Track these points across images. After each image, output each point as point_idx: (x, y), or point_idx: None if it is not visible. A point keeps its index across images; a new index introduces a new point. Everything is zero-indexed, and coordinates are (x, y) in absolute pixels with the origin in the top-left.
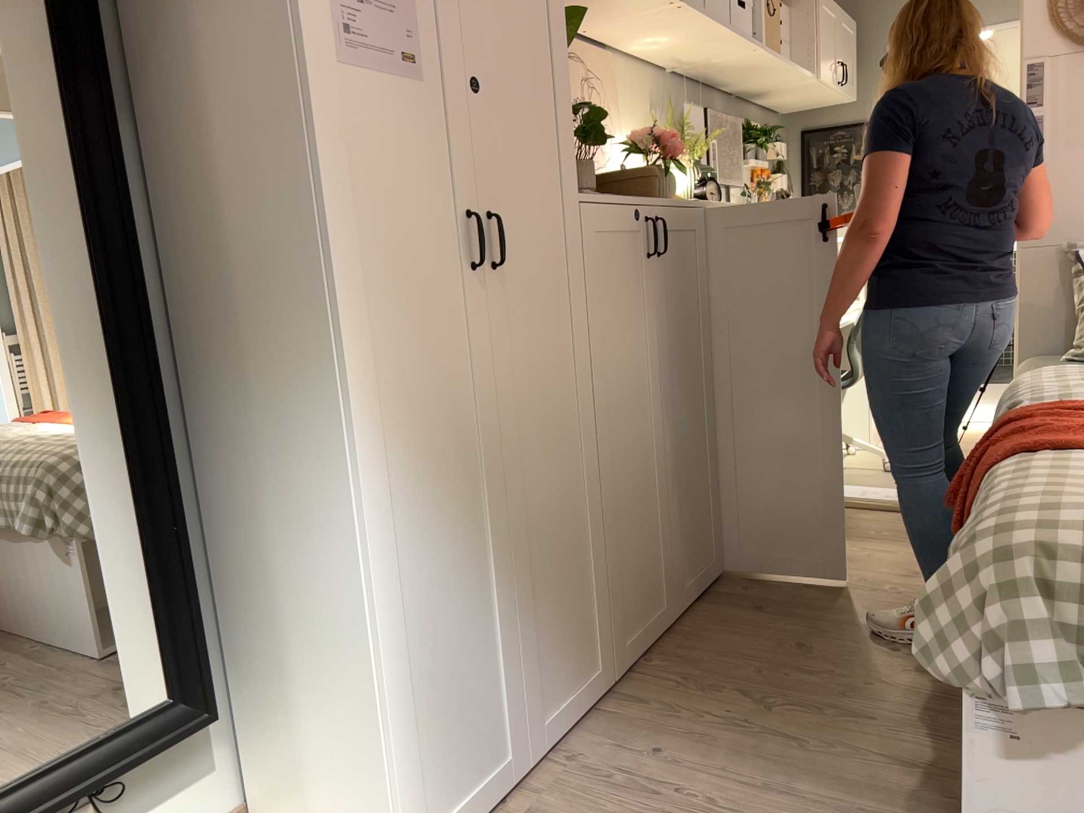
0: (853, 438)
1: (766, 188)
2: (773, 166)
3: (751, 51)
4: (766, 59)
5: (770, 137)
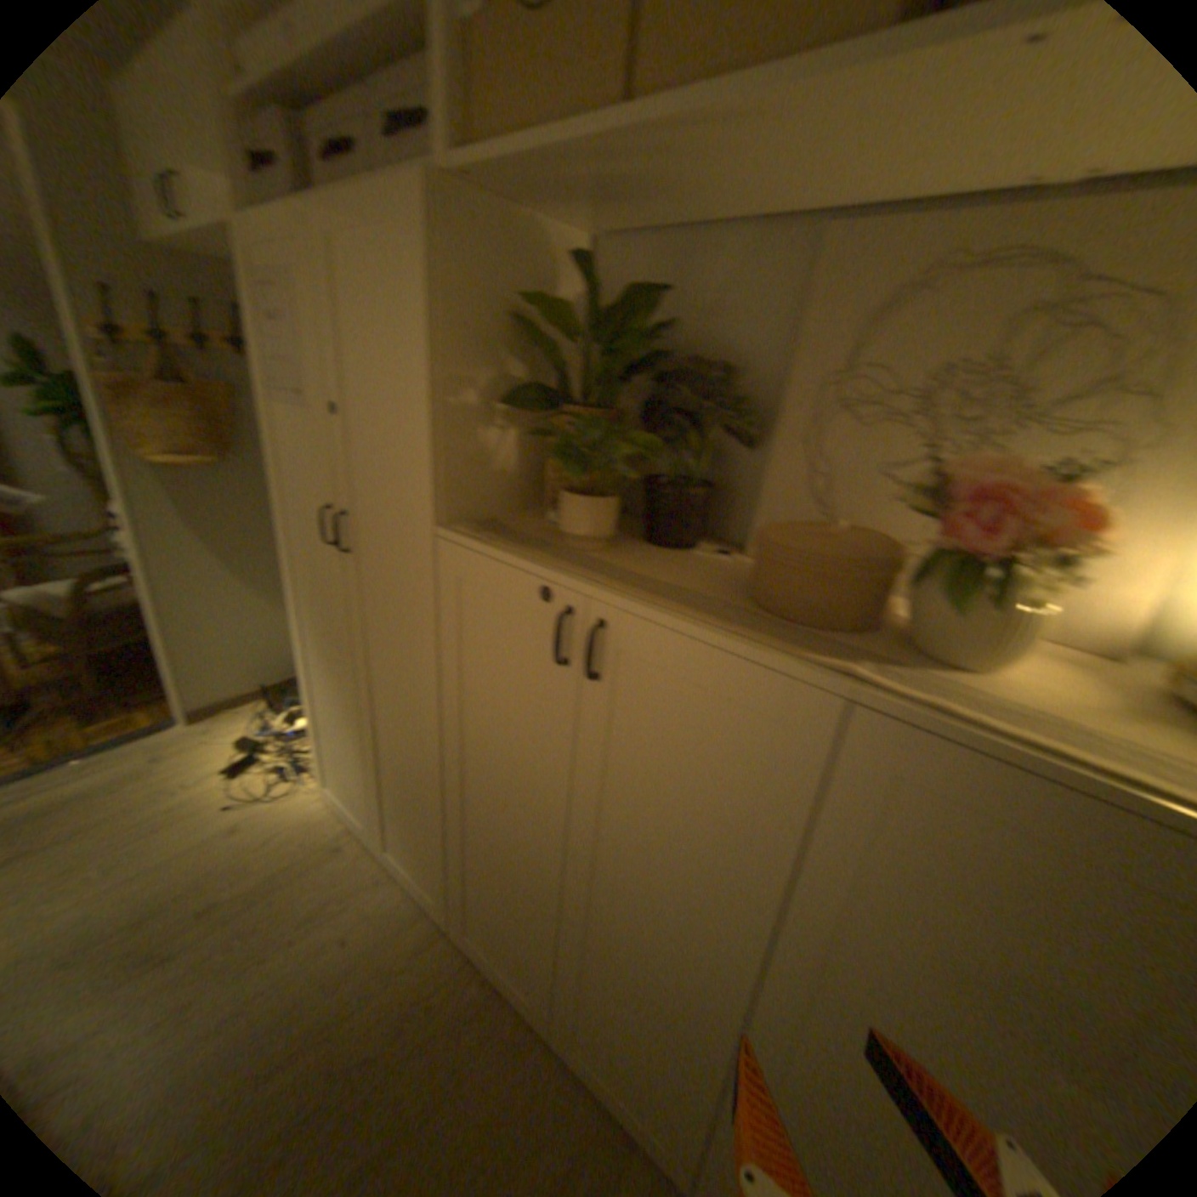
0: None
1: None
2: None
3: None
4: None
5: None
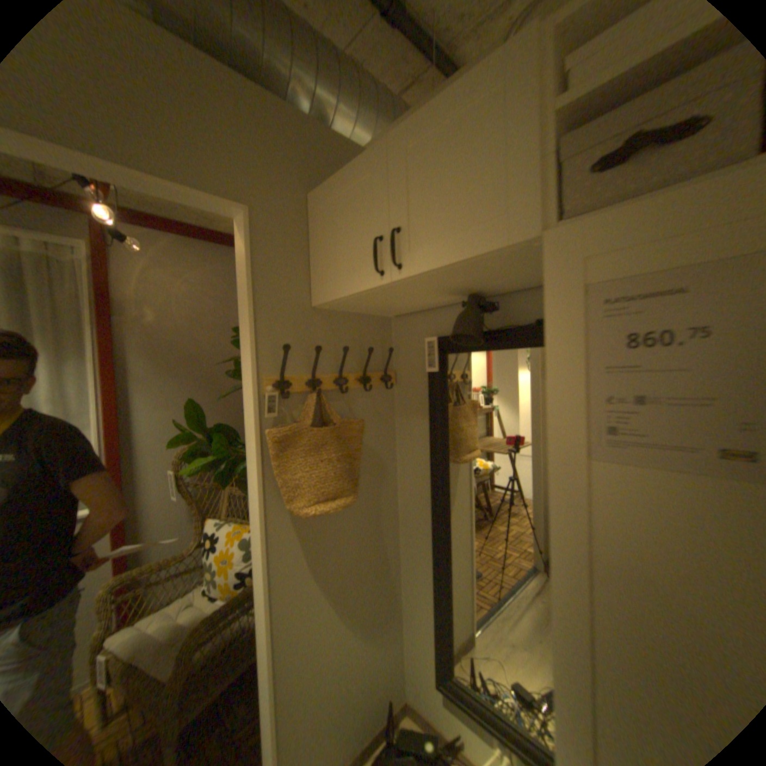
0: None
1: None
2: None
3: None
4: None
5: None
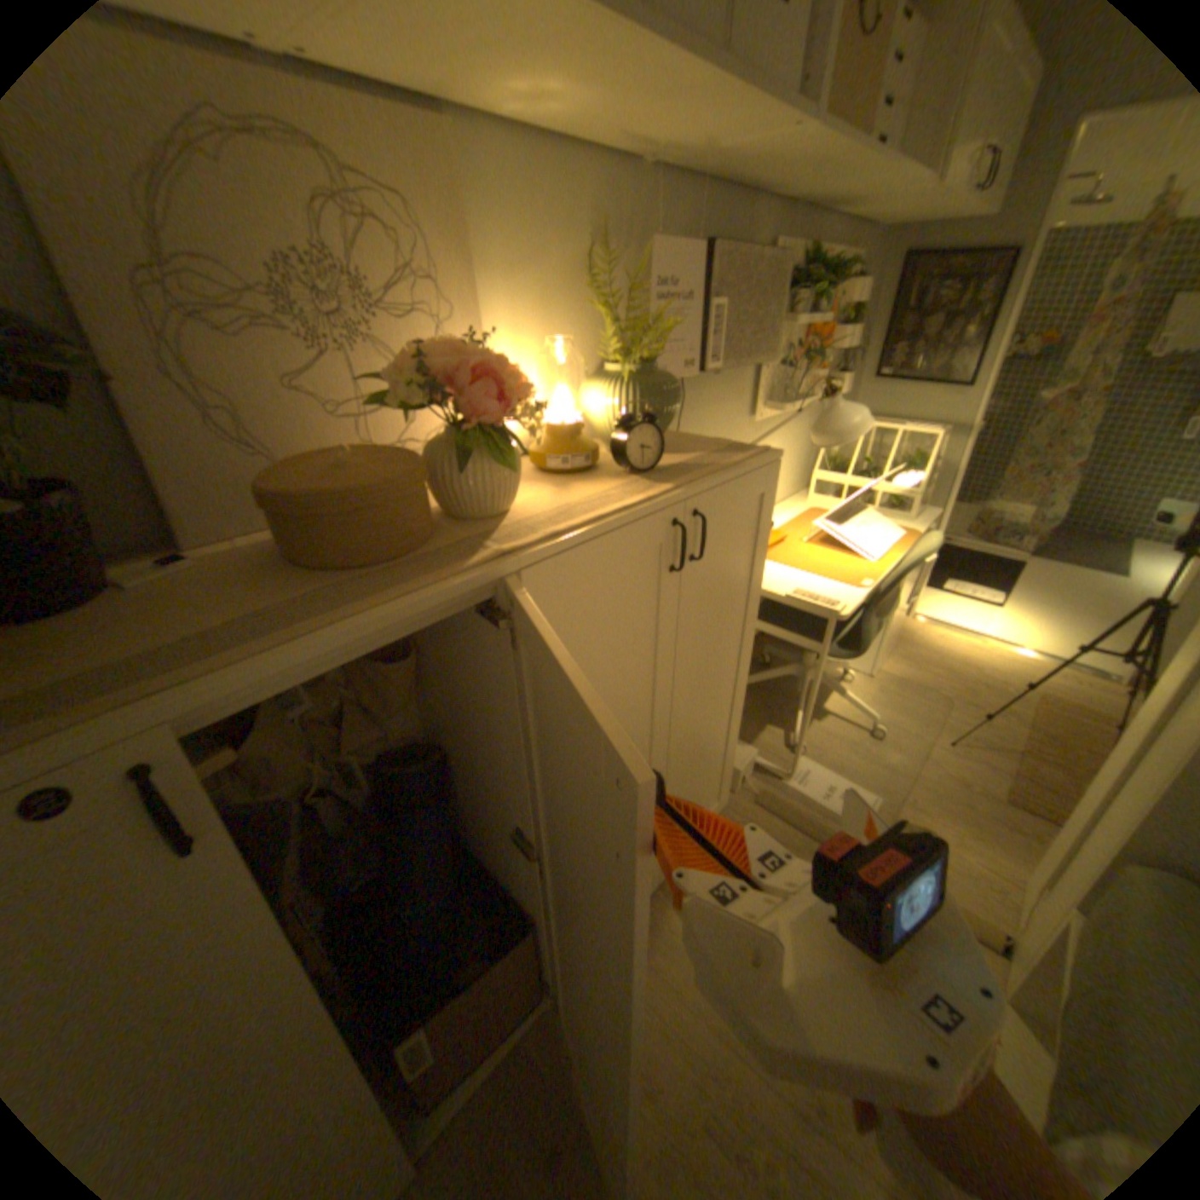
0: (844, 691)
1: (828, 343)
2: (849, 308)
3: (792, 120)
4: (833, 140)
5: (854, 265)
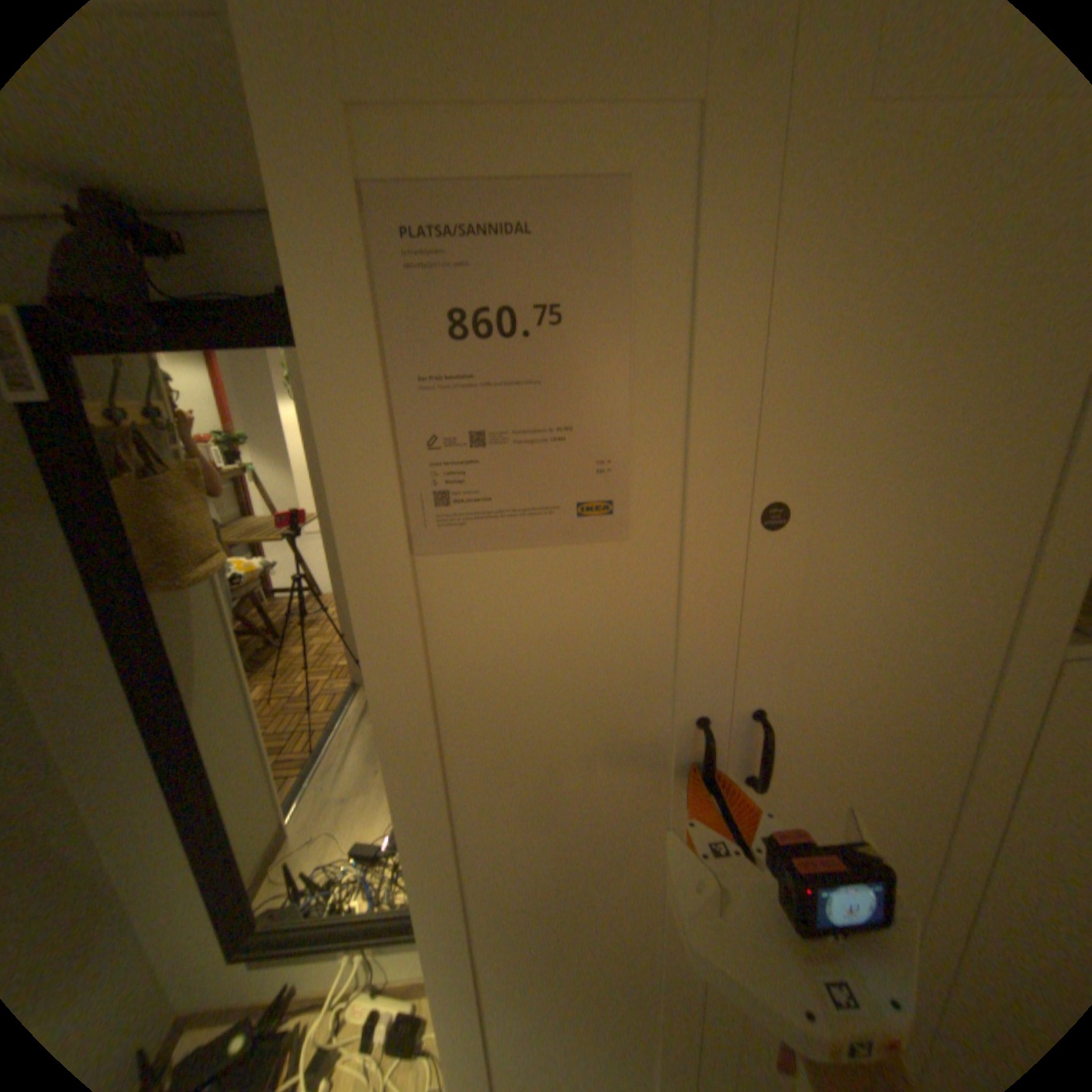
0: None
1: None
2: None
3: None
4: None
5: None
